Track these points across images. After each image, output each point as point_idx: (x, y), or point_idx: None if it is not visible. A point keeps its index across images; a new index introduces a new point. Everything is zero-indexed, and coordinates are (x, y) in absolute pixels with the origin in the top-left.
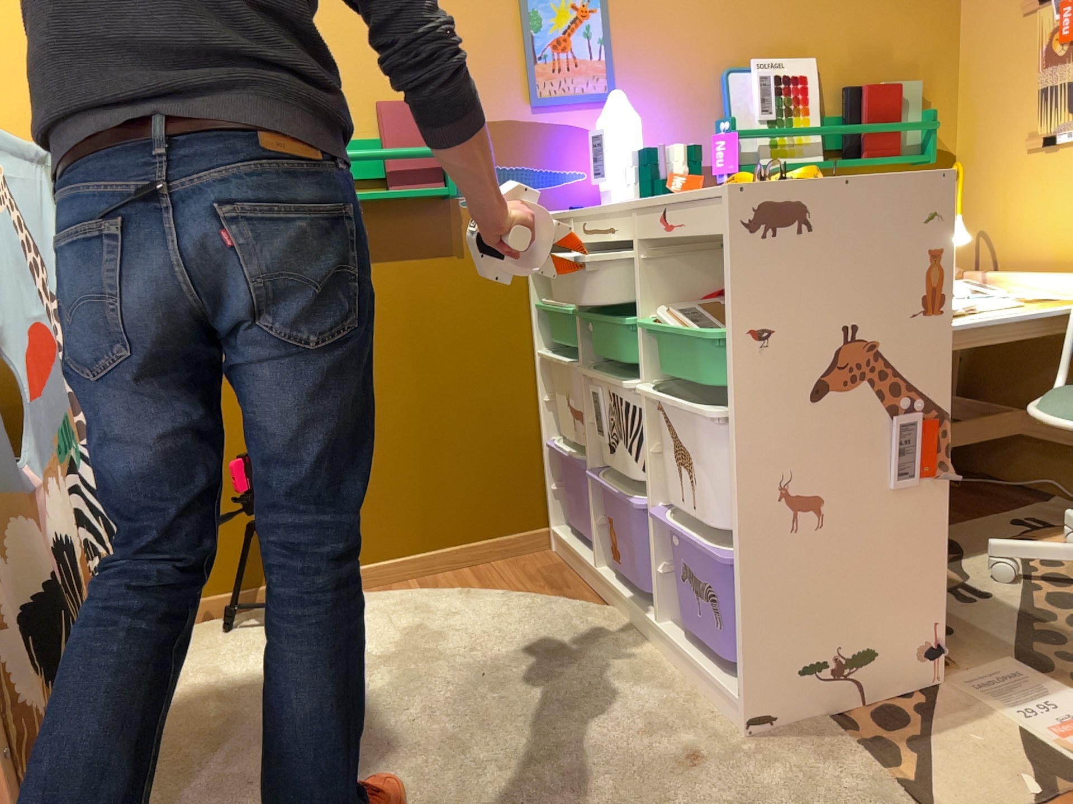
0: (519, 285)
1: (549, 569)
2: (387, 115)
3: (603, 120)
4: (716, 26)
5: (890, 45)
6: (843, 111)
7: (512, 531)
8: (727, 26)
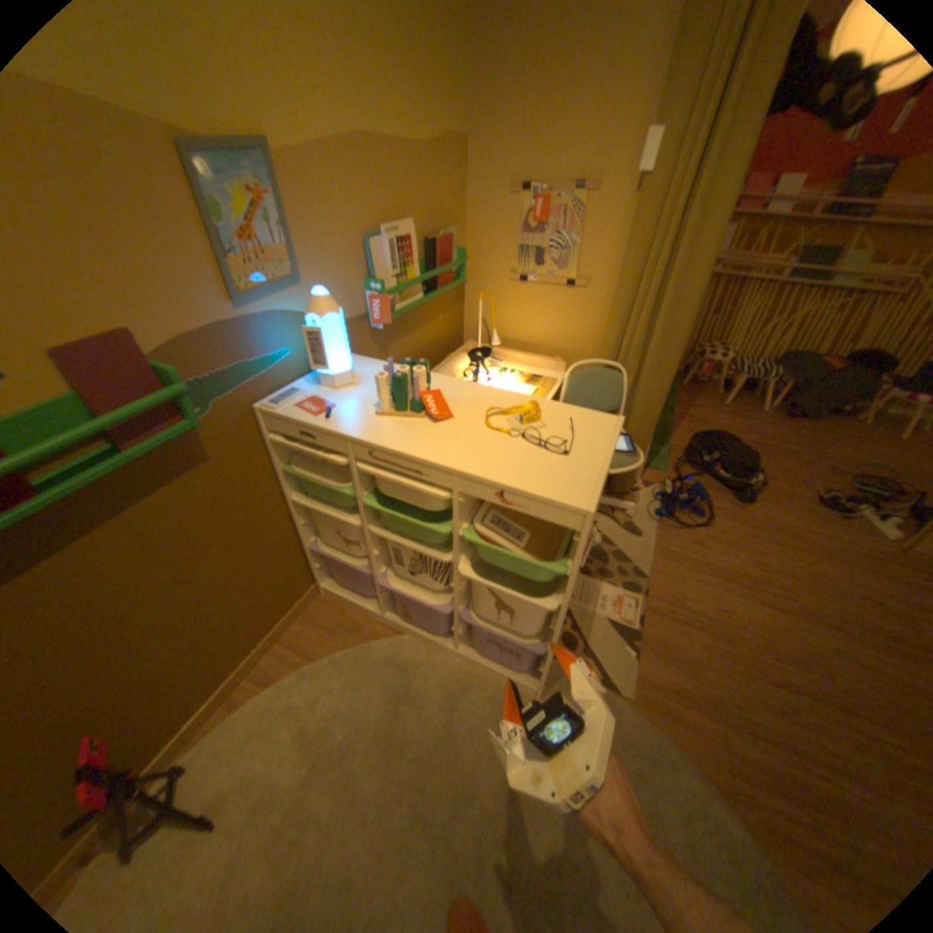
0: (262, 458)
1: (334, 613)
2: (76, 363)
3: (315, 317)
4: (356, 196)
5: (442, 200)
6: (424, 254)
7: (295, 602)
8: (362, 196)
